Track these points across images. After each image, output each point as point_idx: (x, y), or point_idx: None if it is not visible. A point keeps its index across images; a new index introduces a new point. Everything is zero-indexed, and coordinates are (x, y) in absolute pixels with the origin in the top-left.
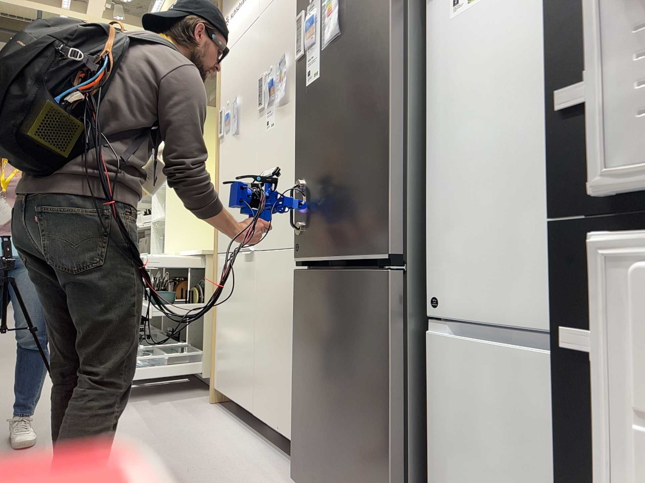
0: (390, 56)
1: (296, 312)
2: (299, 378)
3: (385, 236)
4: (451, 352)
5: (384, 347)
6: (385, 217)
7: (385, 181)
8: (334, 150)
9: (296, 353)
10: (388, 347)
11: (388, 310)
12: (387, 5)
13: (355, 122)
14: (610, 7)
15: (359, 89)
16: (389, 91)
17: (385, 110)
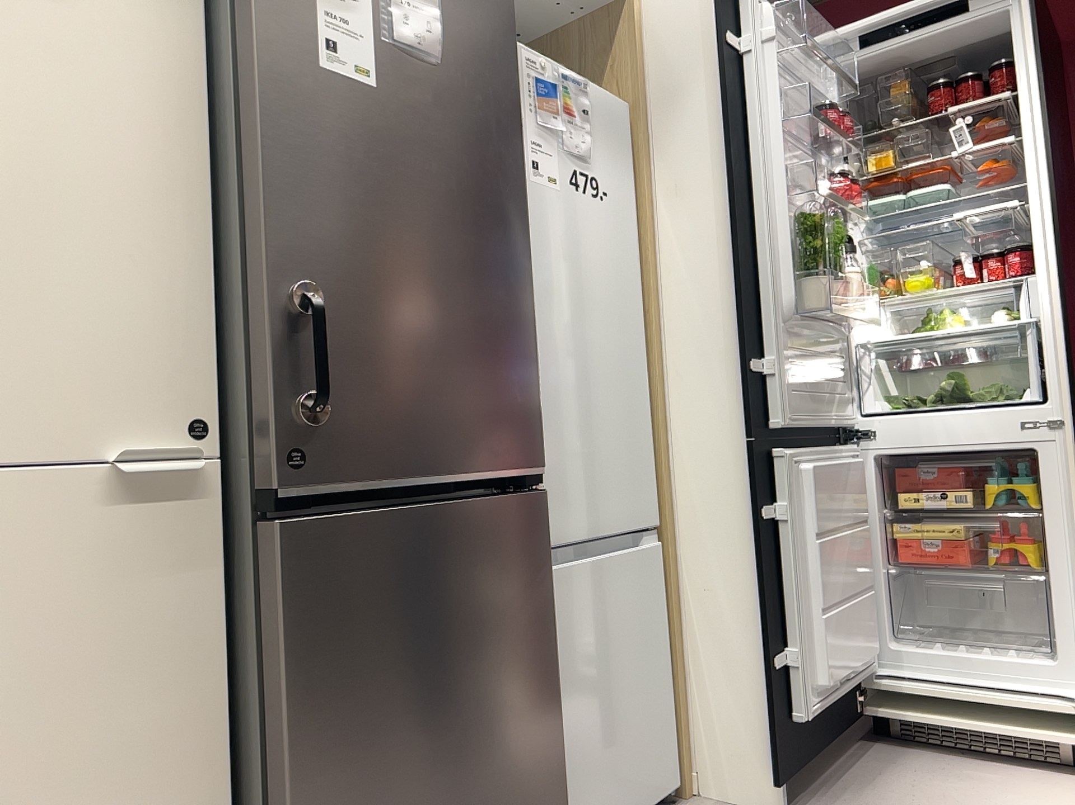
0: (524, 184)
1: (298, 631)
2: (323, 801)
3: (534, 439)
4: (552, 584)
5: (543, 602)
6: (533, 413)
7: (530, 361)
8: (431, 269)
9: (302, 744)
10: (548, 599)
11: (545, 545)
12: (516, 107)
13: (476, 244)
14: (778, 327)
15: (479, 193)
16: (527, 234)
17: (524, 257)
